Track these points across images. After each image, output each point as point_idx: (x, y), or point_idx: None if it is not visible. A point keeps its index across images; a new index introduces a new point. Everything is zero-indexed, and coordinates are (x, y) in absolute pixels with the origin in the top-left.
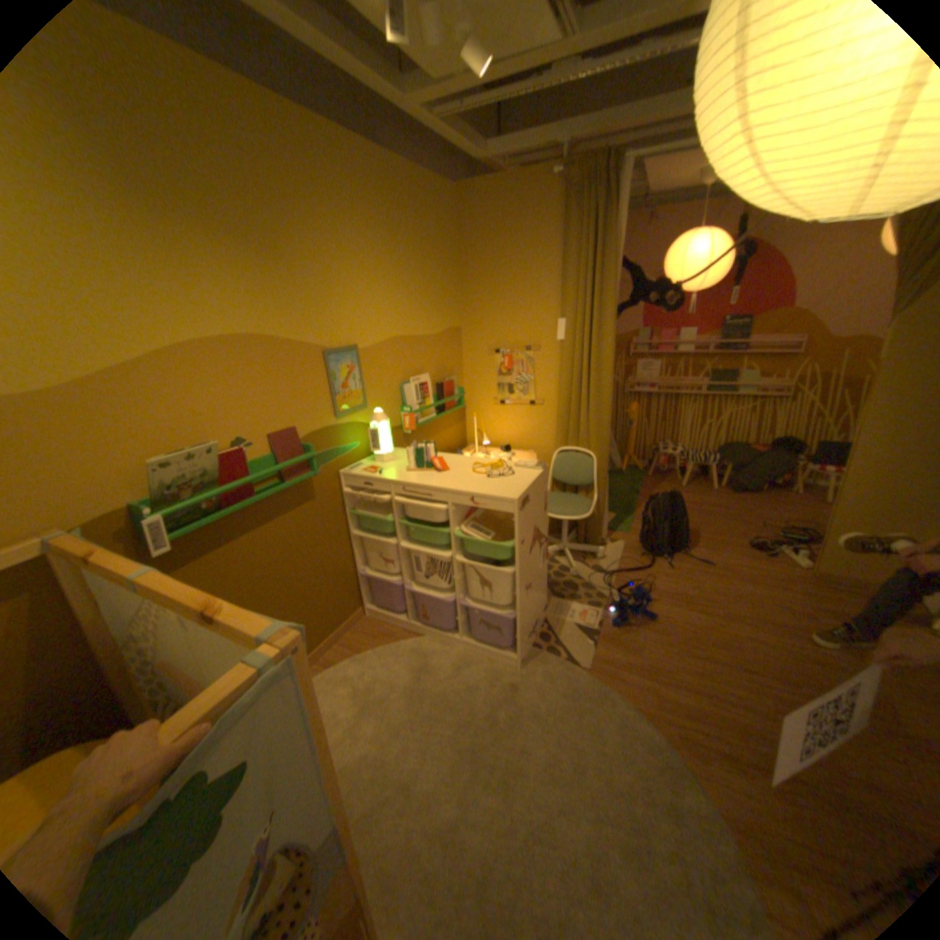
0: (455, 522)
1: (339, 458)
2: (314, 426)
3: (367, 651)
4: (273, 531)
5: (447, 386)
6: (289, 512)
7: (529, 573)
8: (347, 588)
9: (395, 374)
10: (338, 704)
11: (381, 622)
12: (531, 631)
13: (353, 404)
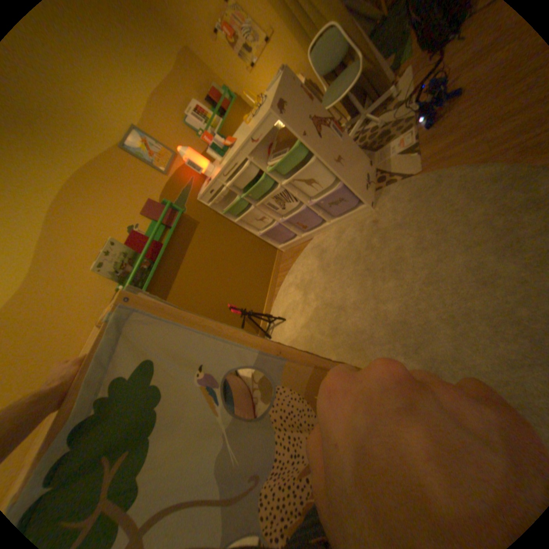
0: (263, 164)
1: (190, 192)
2: (158, 189)
3: (292, 265)
4: (193, 251)
5: (211, 93)
6: (192, 238)
7: (331, 148)
8: (260, 247)
9: (173, 118)
10: (294, 295)
11: (291, 248)
12: (368, 182)
13: (166, 159)
